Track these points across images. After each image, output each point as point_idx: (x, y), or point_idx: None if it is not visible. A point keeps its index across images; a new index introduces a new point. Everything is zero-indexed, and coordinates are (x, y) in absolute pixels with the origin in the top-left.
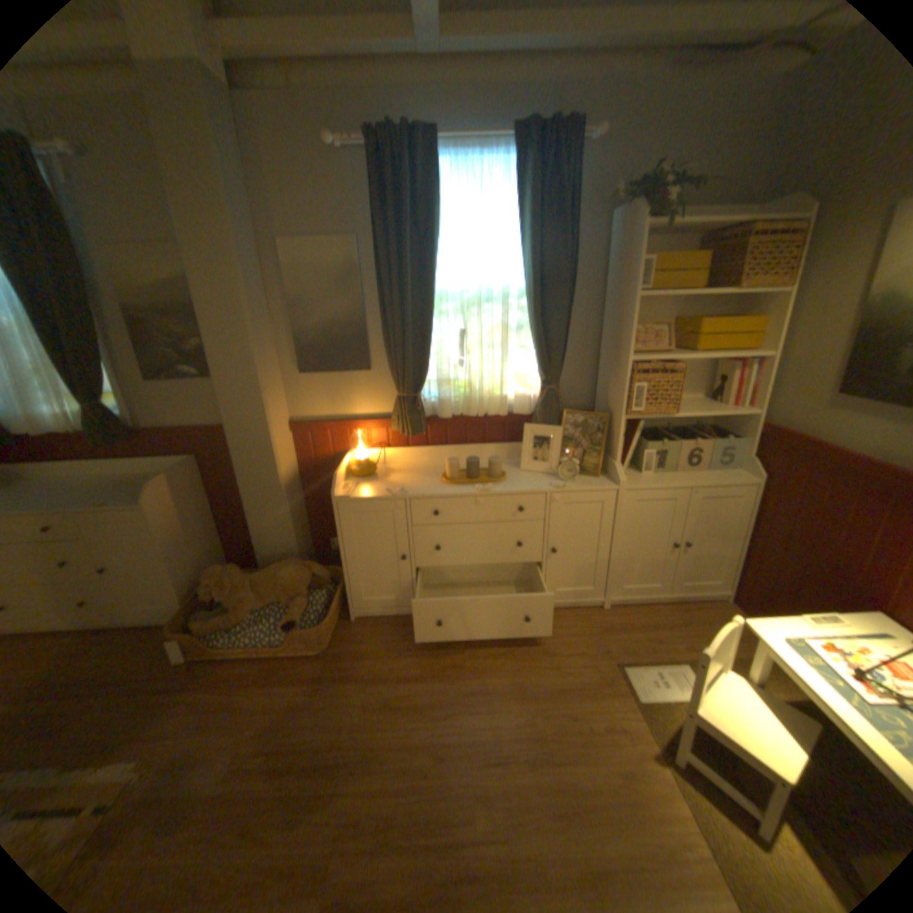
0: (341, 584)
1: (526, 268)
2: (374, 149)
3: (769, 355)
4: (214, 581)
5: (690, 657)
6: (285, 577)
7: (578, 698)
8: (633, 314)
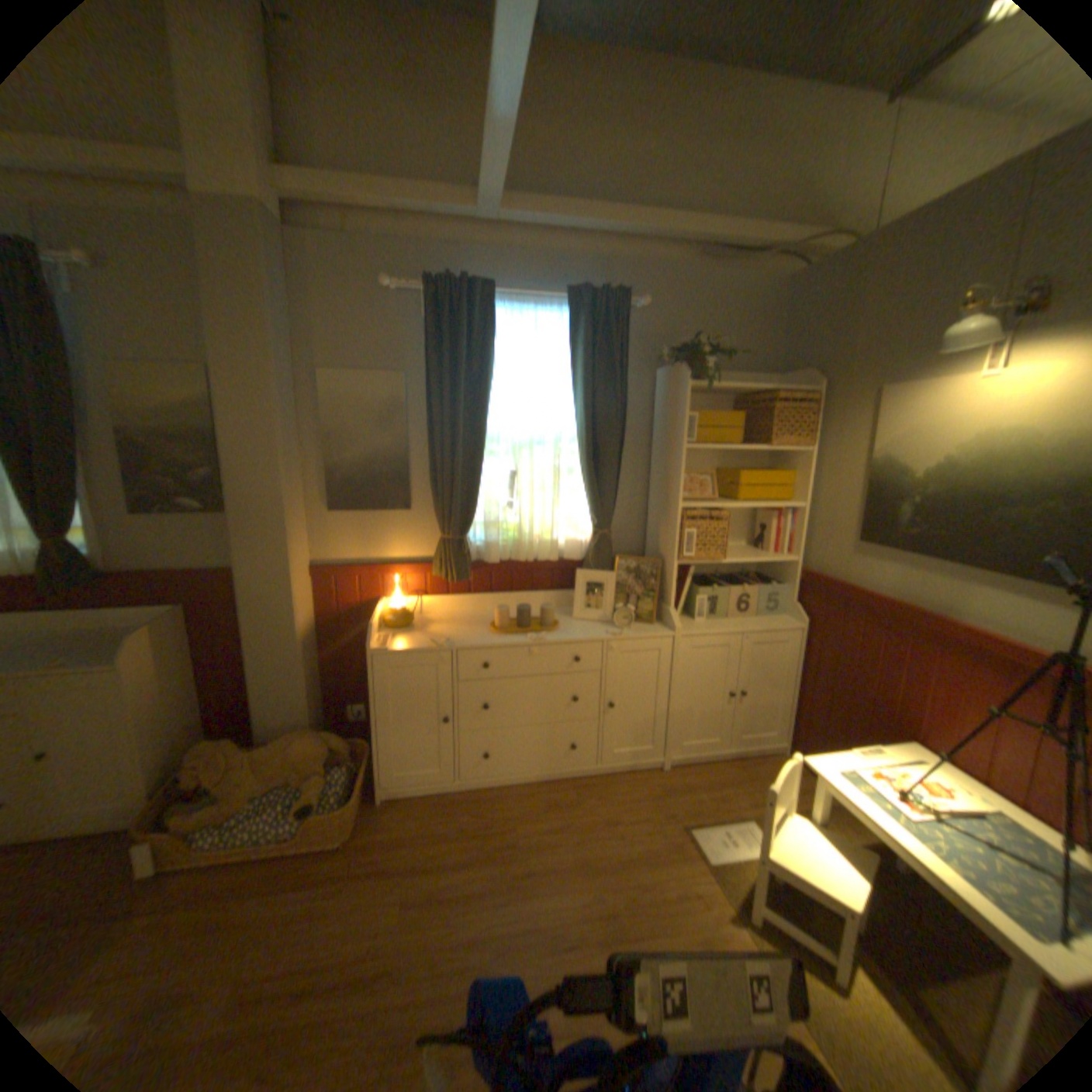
0: (365, 759)
1: (576, 415)
2: (429, 295)
3: (799, 506)
4: (204, 762)
5: (755, 813)
6: (297, 753)
7: (647, 867)
8: (680, 463)
